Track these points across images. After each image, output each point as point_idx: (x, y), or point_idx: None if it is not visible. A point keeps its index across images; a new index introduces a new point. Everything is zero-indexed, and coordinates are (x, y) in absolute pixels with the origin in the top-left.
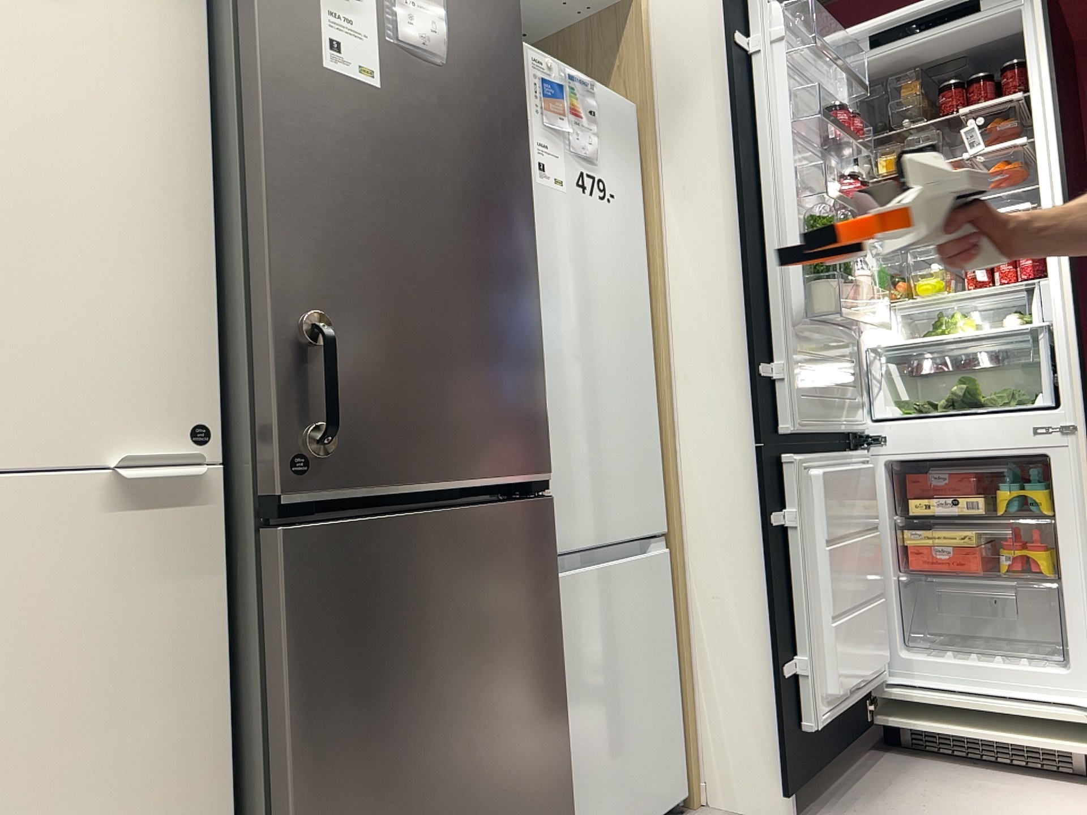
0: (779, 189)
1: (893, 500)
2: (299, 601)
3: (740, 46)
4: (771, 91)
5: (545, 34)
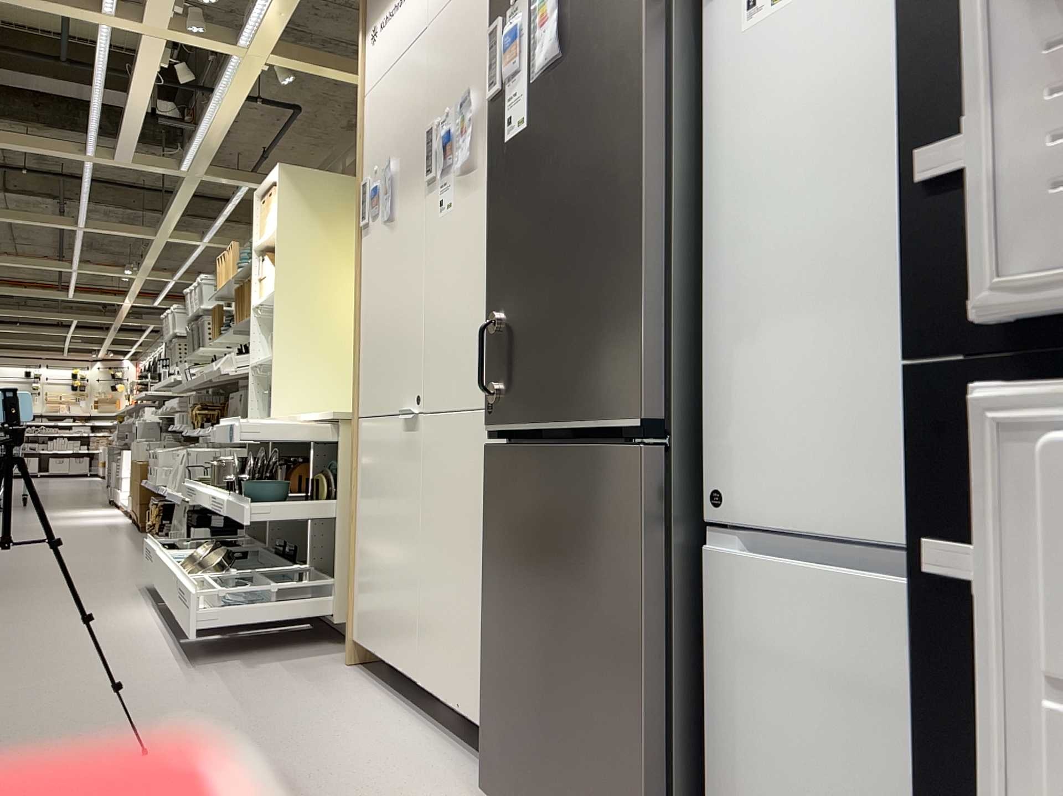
0: None
1: None
2: (489, 491)
3: None
4: None
5: None
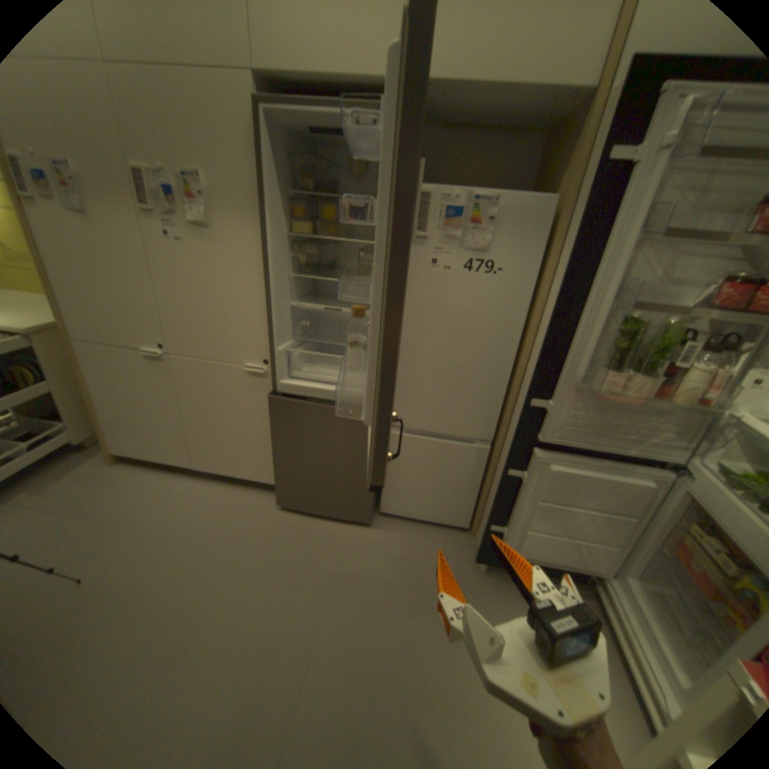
0: (601, 291)
1: (685, 513)
2: (274, 412)
3: (615, 160)
4: (634, 202)
5: (563, 114)
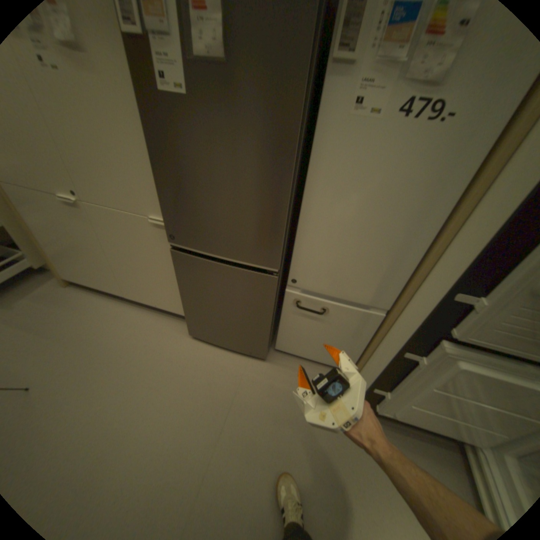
0: None
1: None
2: (178, 264)
3: None
4: None
5: None
